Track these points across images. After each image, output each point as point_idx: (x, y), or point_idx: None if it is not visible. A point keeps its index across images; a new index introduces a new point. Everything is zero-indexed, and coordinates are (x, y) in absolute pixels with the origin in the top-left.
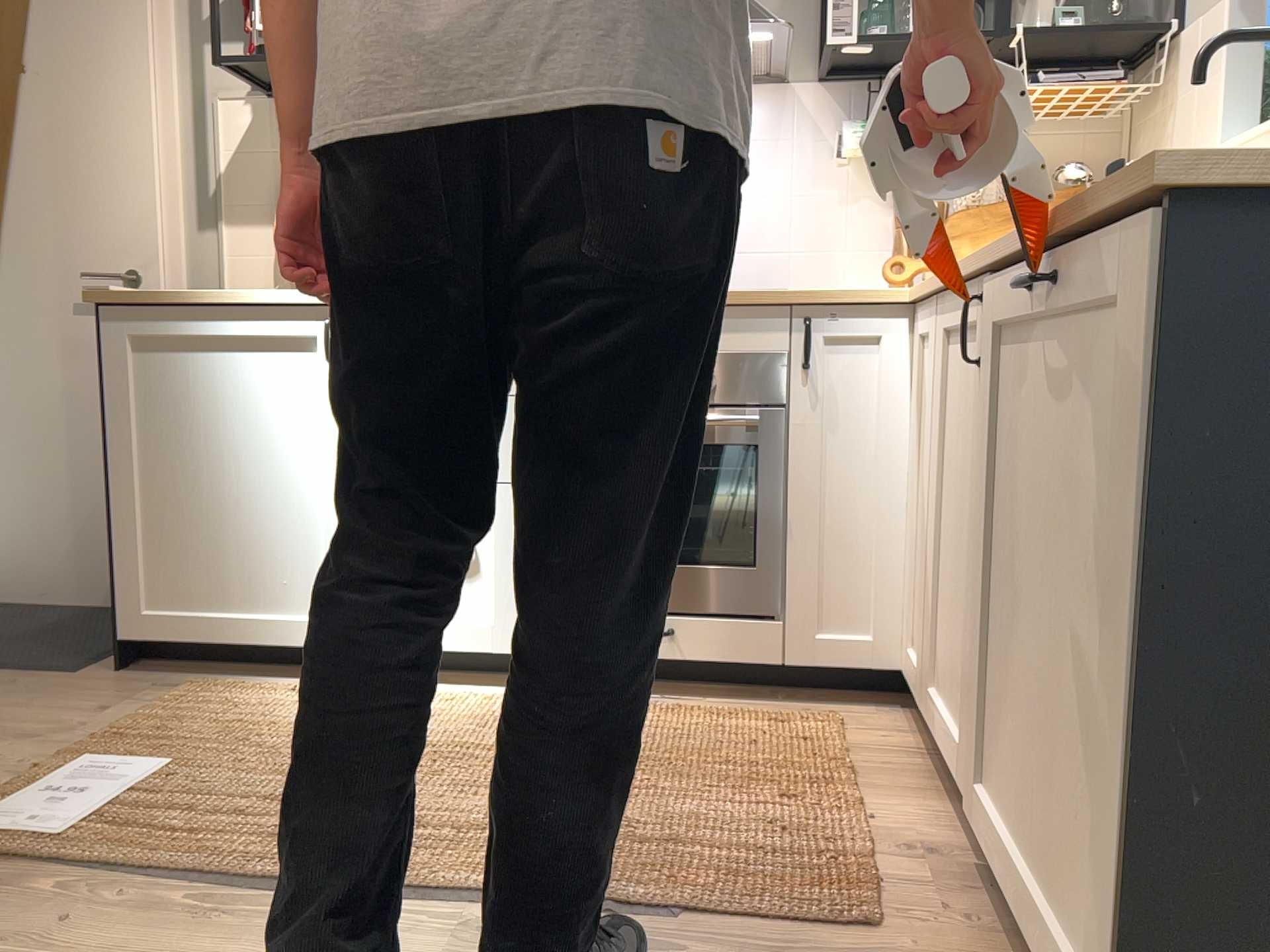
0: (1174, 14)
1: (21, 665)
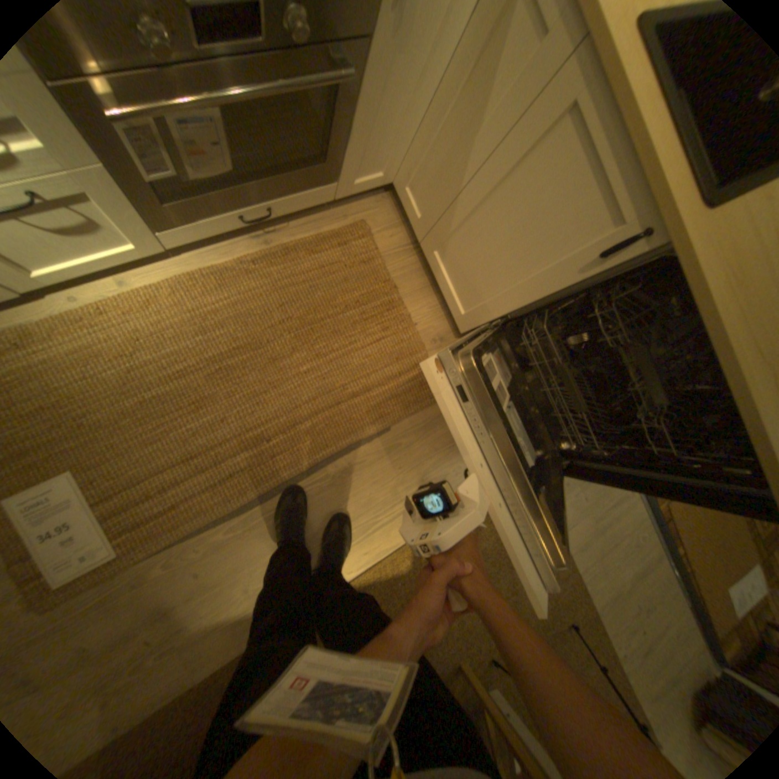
0: None
1: None
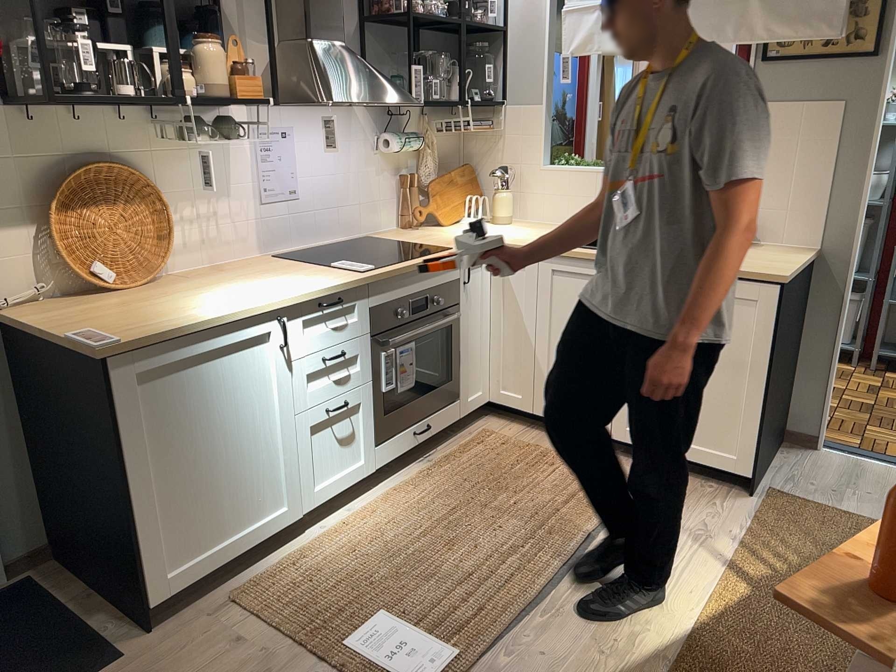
0: (500, 94)
1: None
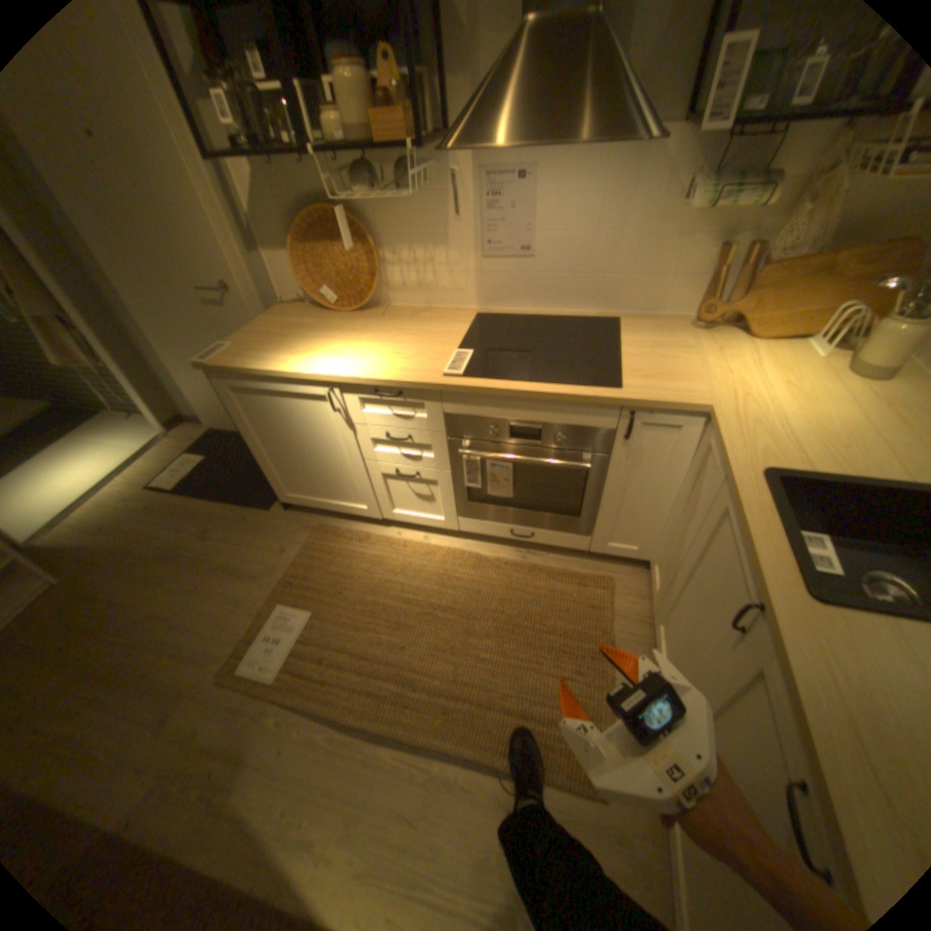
0: None
1: (247, 501)
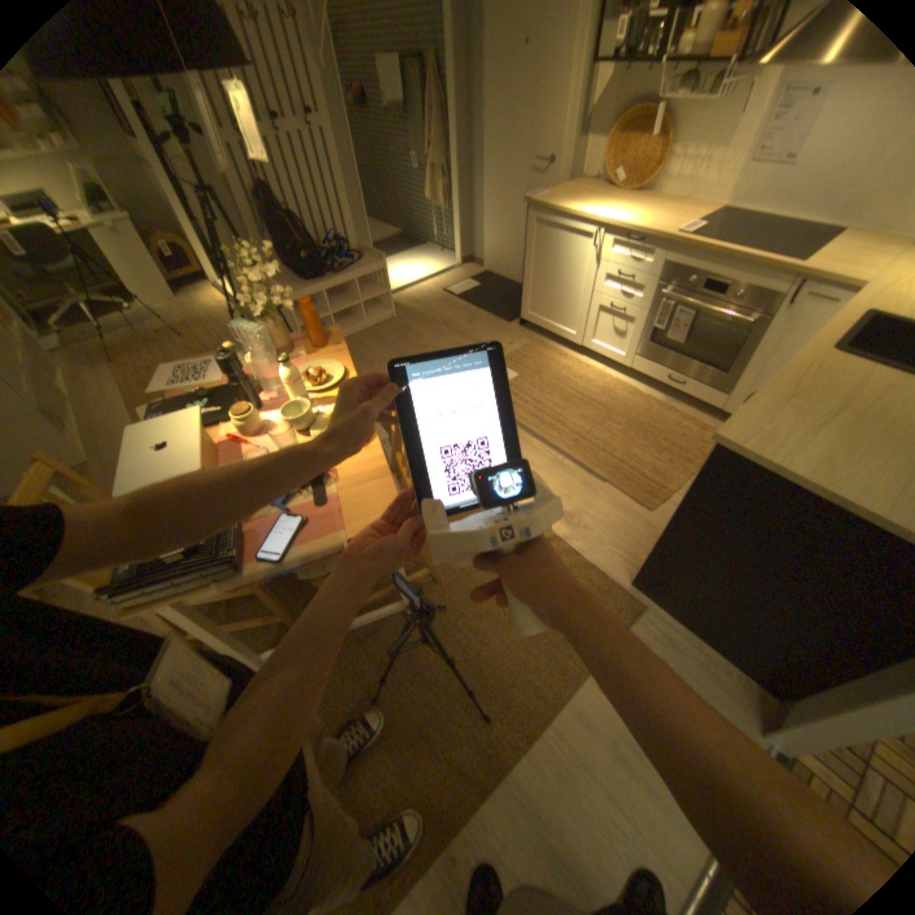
0: None
1: (497, 314)
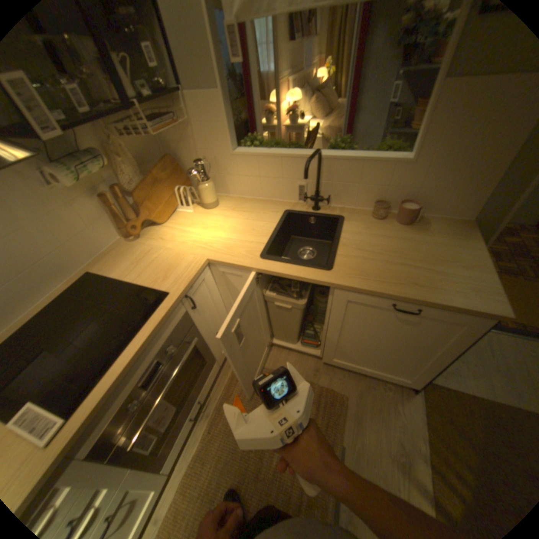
0: (172, 76)
1: None
